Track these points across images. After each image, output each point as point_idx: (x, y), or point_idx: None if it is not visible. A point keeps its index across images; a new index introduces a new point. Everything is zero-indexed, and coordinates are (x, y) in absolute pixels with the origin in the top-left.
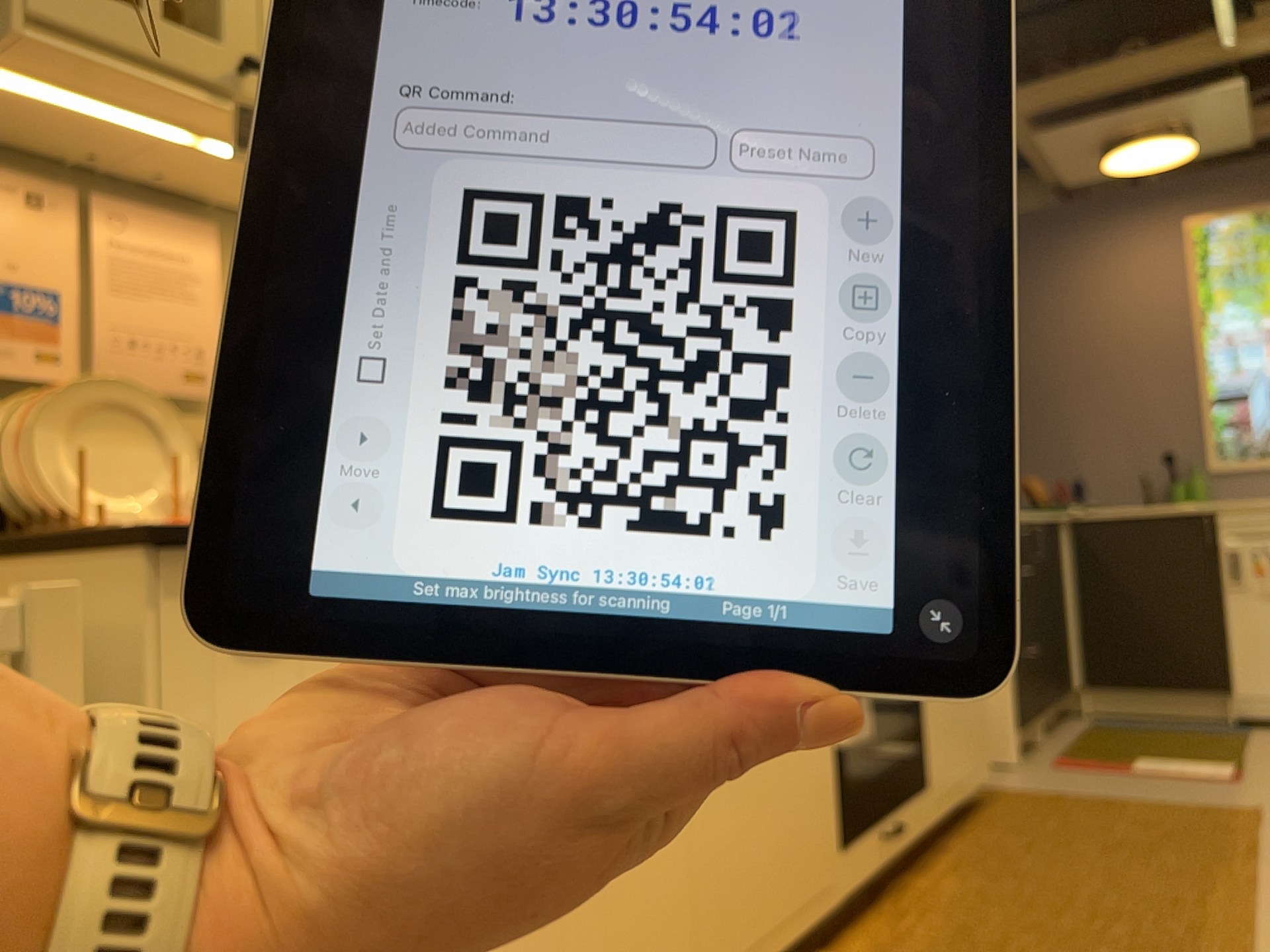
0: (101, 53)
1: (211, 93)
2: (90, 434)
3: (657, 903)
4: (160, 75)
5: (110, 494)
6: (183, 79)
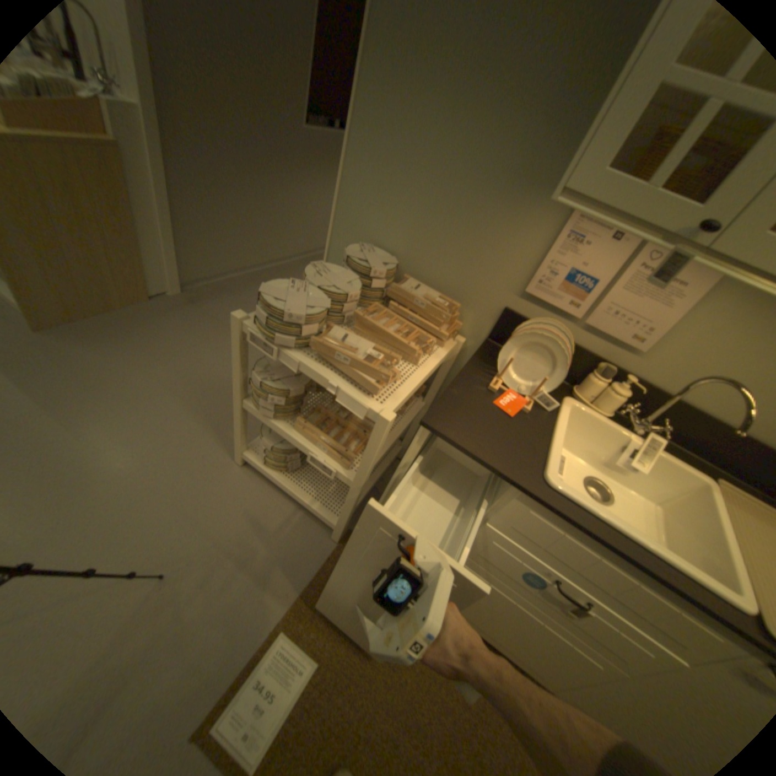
0: (606, 211)
1: (672, 238)
2: (536, 352)
3: (564, 664)
4: (638, 225)
5: (525, 374)
6: (659, 226)
